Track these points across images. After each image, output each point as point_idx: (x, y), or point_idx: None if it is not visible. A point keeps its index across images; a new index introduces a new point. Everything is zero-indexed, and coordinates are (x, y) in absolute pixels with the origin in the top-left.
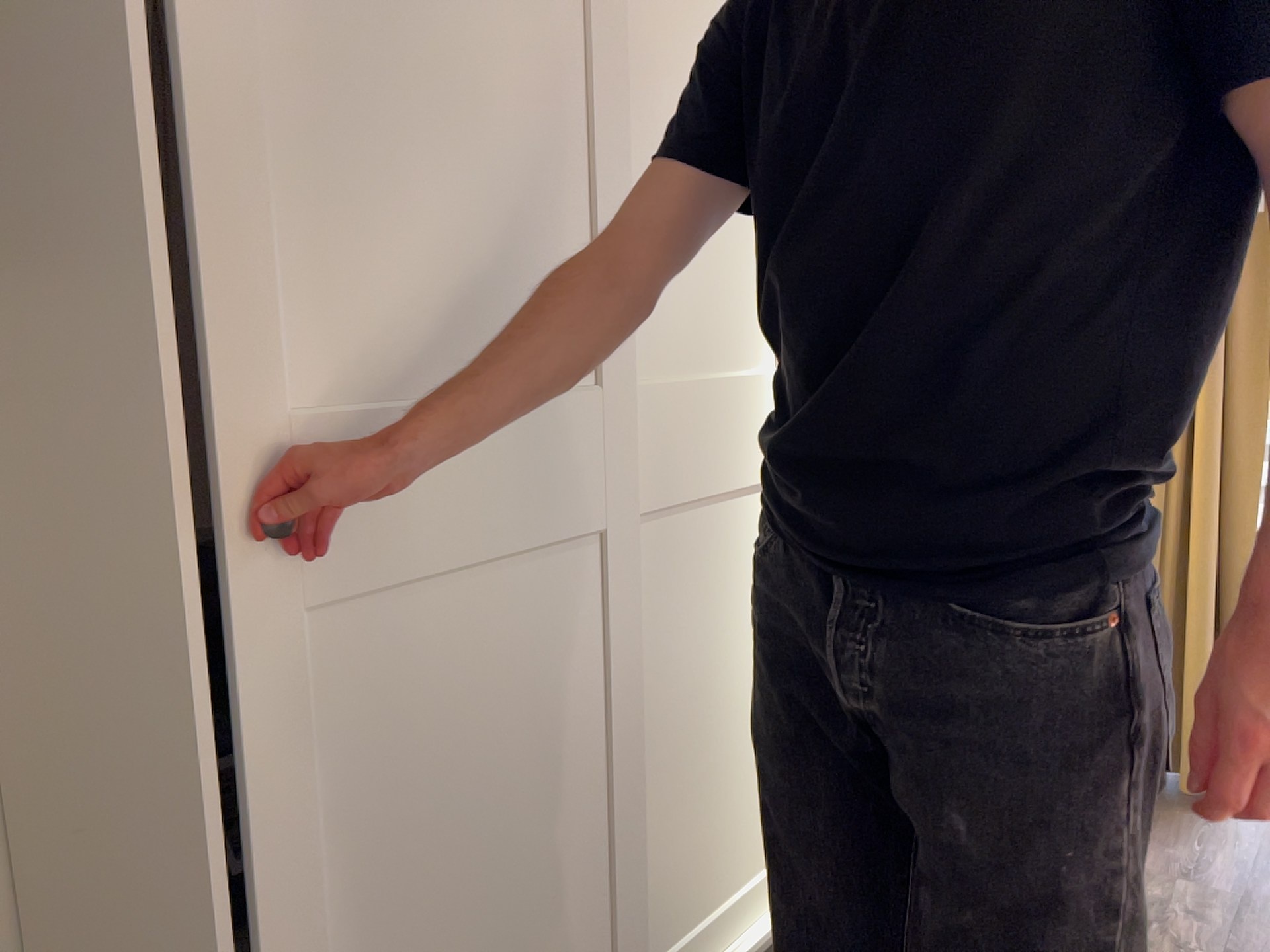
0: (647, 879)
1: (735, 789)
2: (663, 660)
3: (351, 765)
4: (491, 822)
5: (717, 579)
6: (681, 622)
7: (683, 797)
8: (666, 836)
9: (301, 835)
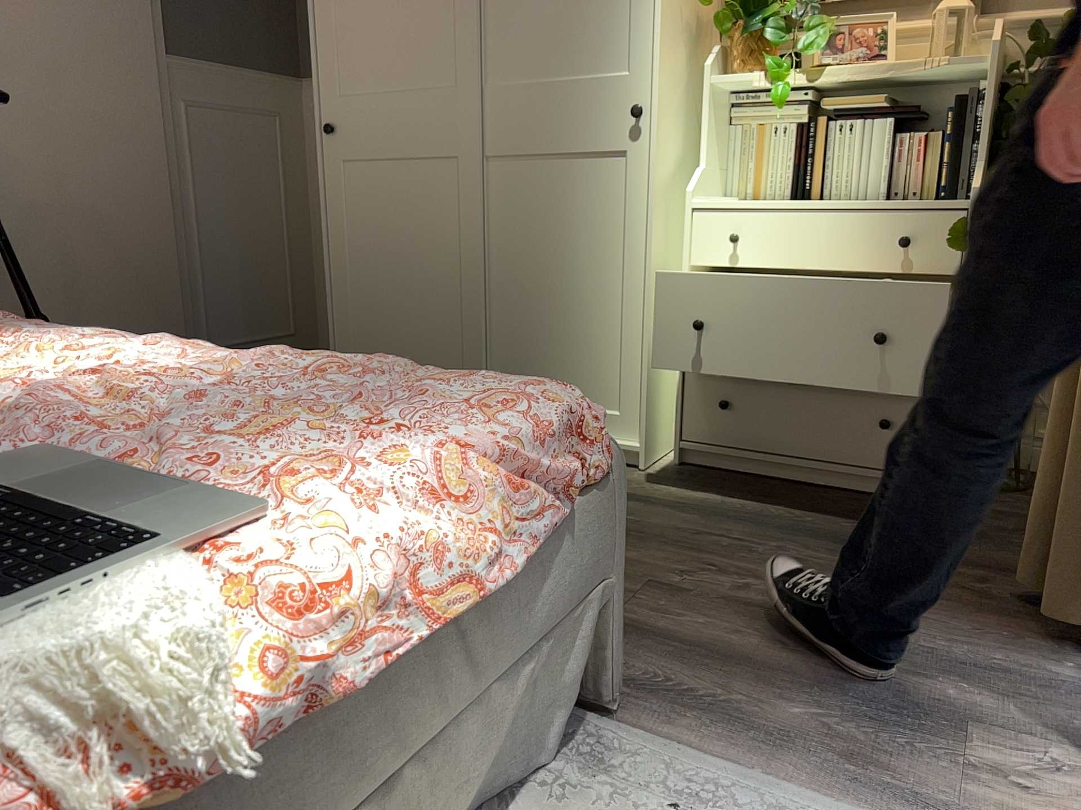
0: (503, 357)
1: (578, 348)
2: (517, 242)
3: (357, 221)
4: (407, 270)
5: (564, 208)
6: (531, 225)
7: (530, 327)
8: (517, 342)
9: (341, 236)
